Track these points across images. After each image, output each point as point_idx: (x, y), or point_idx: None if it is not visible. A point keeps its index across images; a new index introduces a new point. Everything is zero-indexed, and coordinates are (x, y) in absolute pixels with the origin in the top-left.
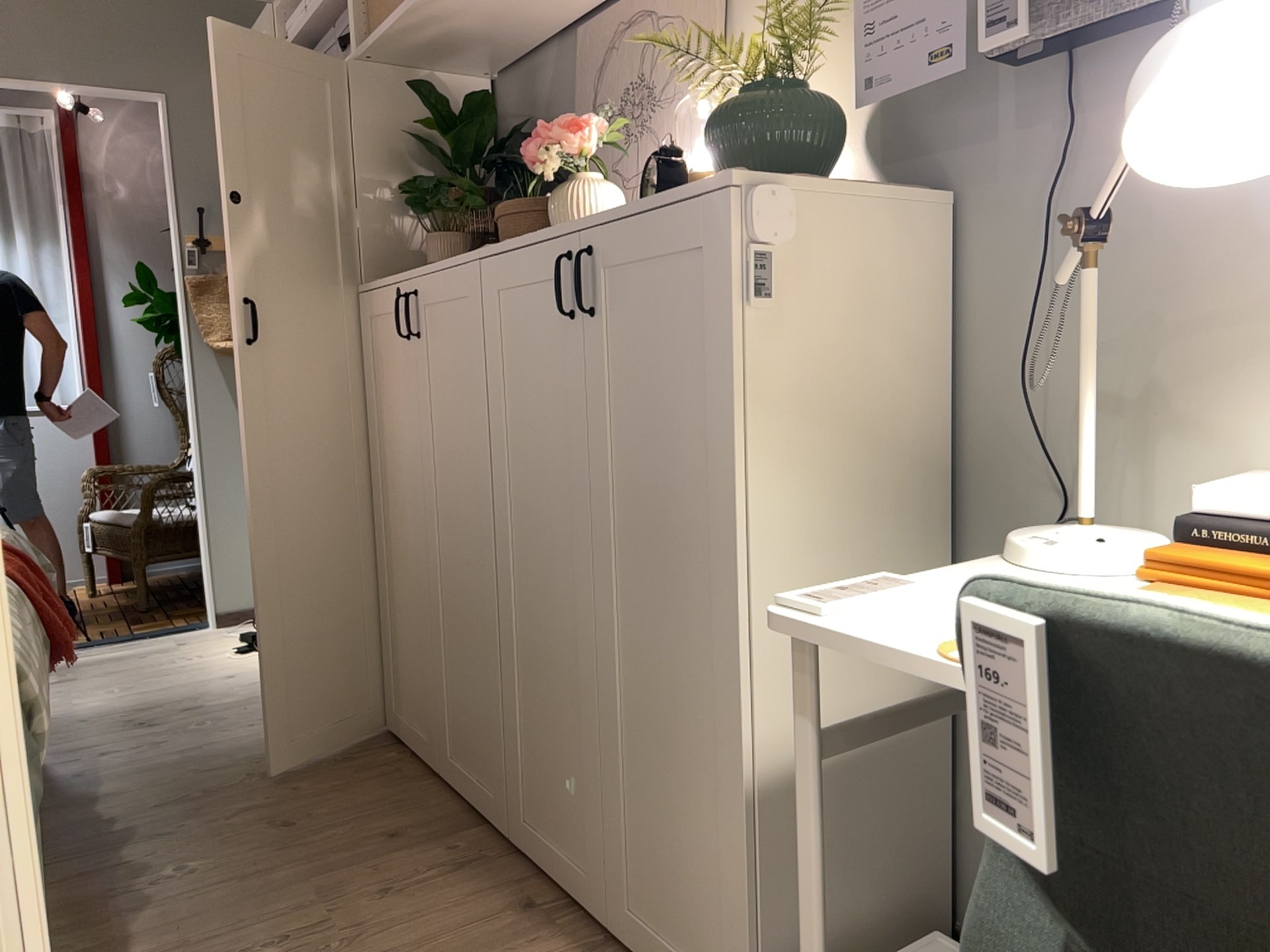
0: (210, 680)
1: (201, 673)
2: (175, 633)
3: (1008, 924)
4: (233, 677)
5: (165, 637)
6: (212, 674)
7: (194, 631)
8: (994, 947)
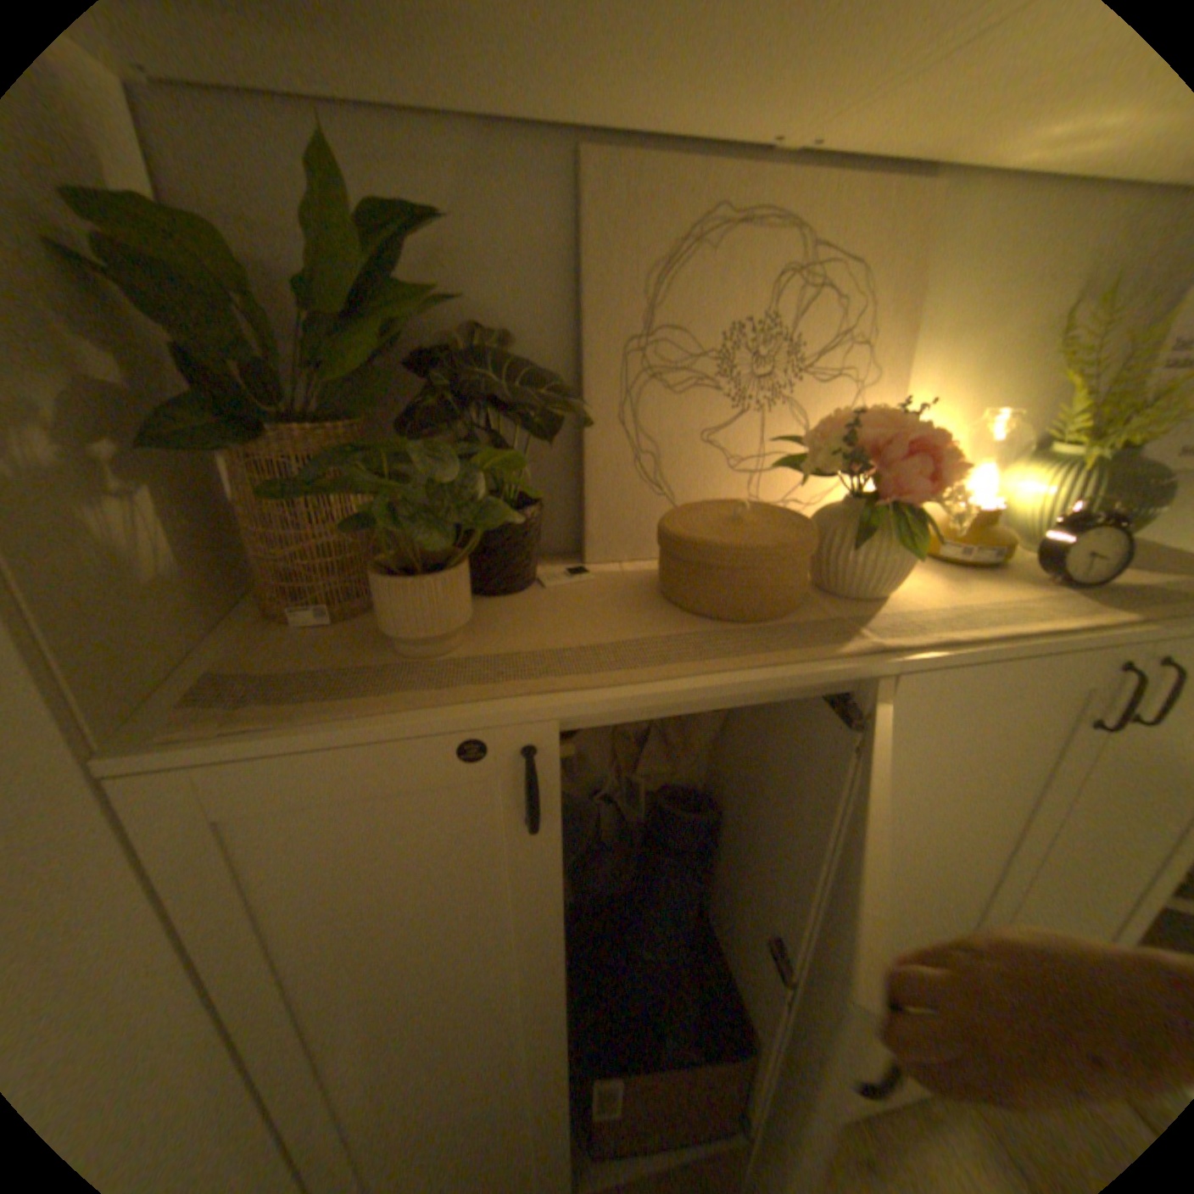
0: None
1: None
2: None
3: None
4: None
5: None
6: None
7: None
8: None
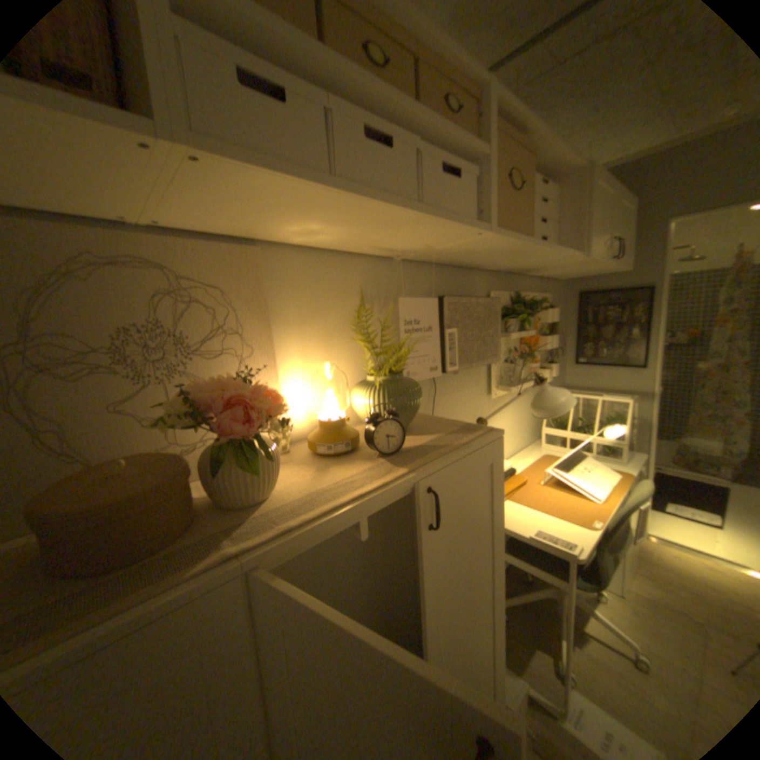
0: None
1: None
2: None
3: (606, 564)
4: None
5: None
6: None
7: None
8: (606, 571)
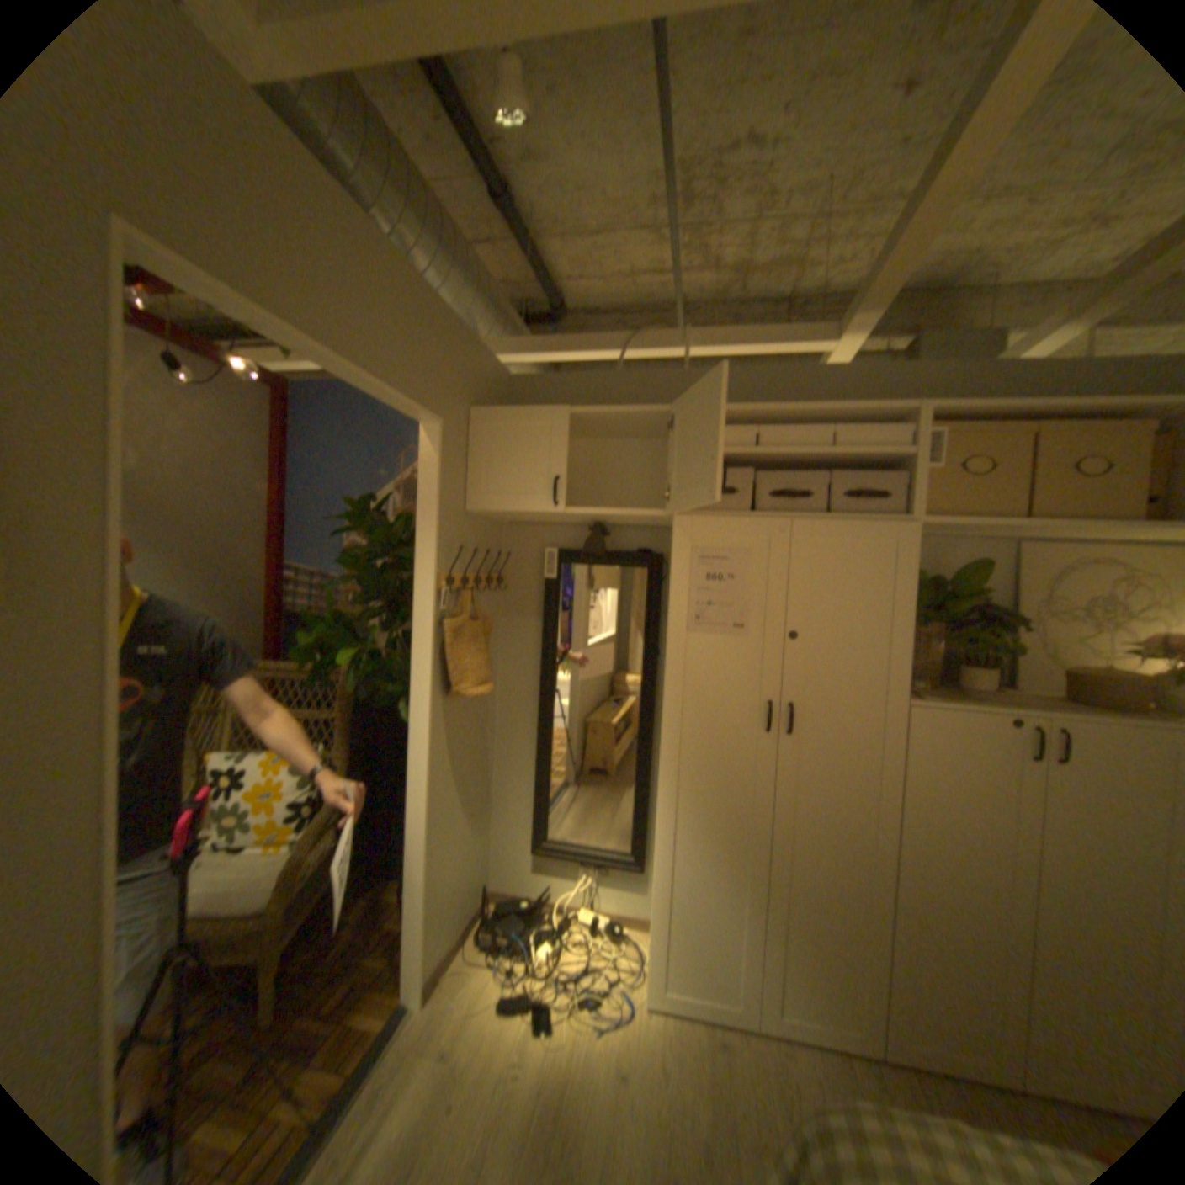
0: (619, 1102)
1: (583, 1096)
2: (390, 1047)
3: None
4: (627, 1081)
5: (391, 1062)
6: (598, 1091)
7: (407, 1031)
8: None
